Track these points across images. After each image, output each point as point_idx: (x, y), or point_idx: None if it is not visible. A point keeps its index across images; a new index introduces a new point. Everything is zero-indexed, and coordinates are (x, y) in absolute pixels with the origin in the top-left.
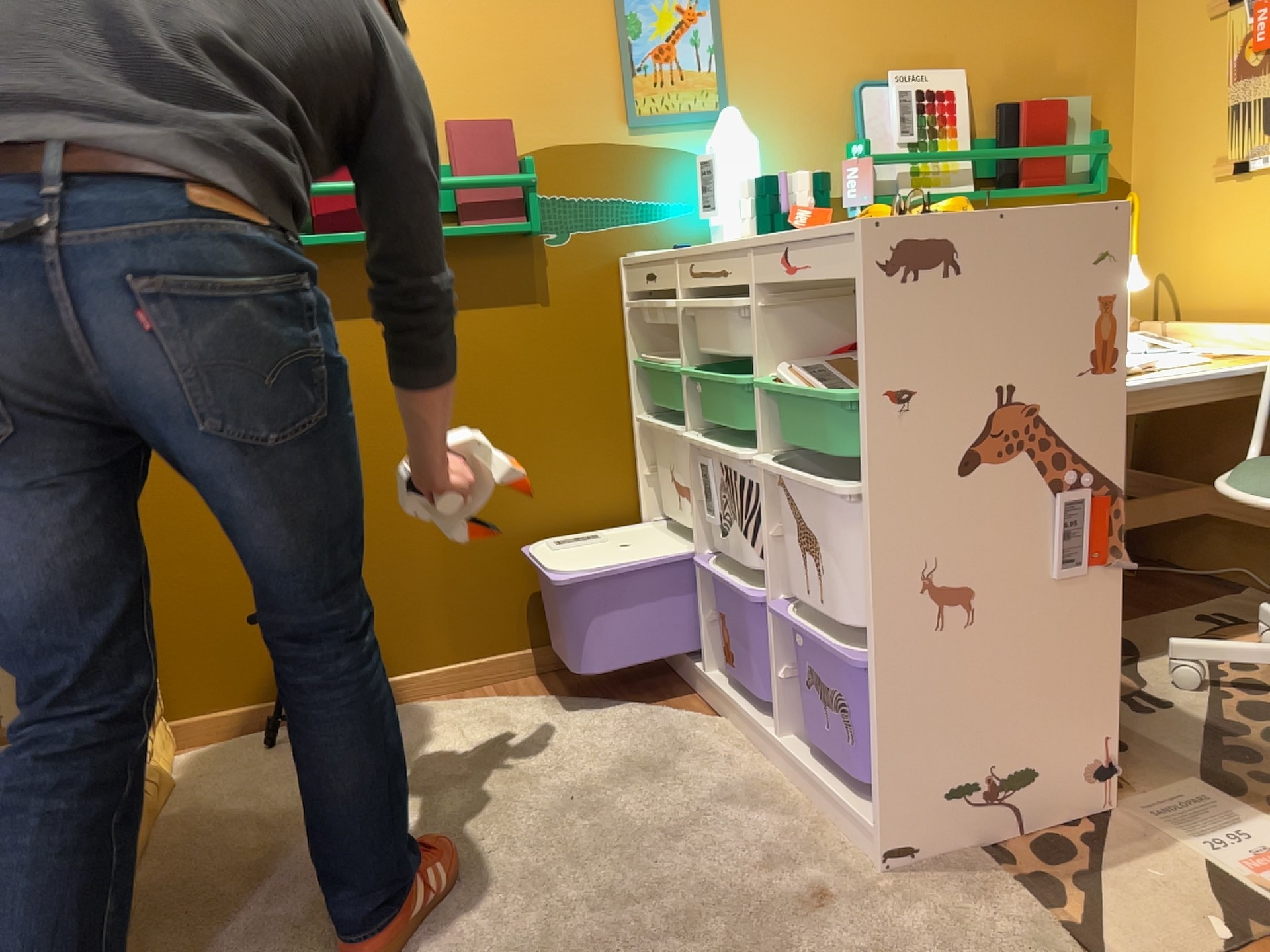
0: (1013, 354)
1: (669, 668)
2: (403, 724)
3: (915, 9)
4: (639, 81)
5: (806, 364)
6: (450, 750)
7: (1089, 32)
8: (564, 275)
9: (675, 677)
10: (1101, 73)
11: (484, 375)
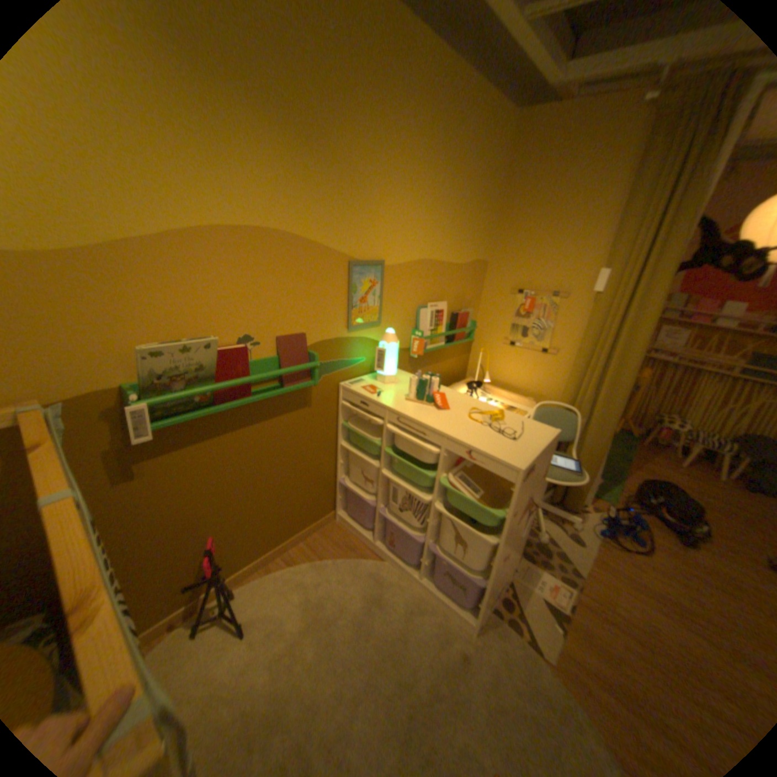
0: (535, 485)
1: (348, 531)
2: (255, 599)
3: (437, 279)
4: (353, 311)
5: (456, 472)
6: (289, 611)
7: (474, 285)
8: (318, 394)
9: (353, 536)
10: (474, 299)
11: (284, 442)
